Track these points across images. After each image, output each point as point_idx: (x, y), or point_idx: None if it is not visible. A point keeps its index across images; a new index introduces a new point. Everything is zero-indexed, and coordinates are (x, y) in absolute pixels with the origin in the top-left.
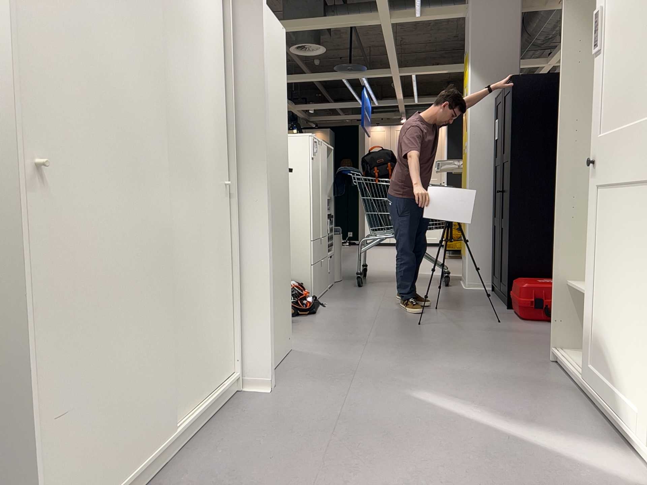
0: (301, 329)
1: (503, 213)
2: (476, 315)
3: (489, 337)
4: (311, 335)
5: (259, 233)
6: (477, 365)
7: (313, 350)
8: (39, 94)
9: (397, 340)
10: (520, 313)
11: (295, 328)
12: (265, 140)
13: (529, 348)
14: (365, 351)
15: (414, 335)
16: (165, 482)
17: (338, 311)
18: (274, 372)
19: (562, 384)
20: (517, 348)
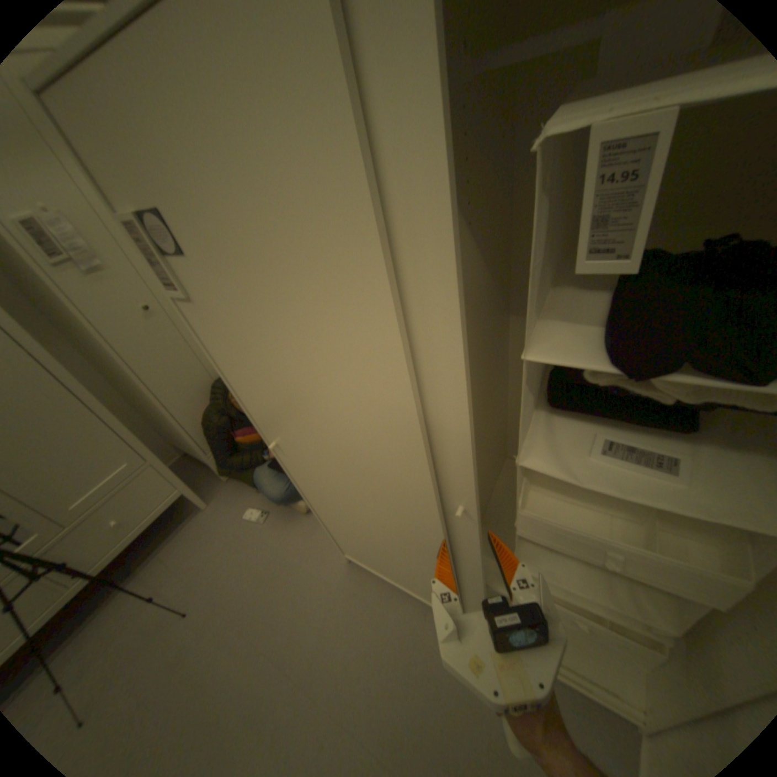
0: None
1: None
2: None
3: None
4: None
5: None
6: None
7: None
8: (255, 411)
9: None
10: None
11: None
12: None
13: None
14: None
15: None
16: (425, 619)
17: None
18: None
19: None
20: None
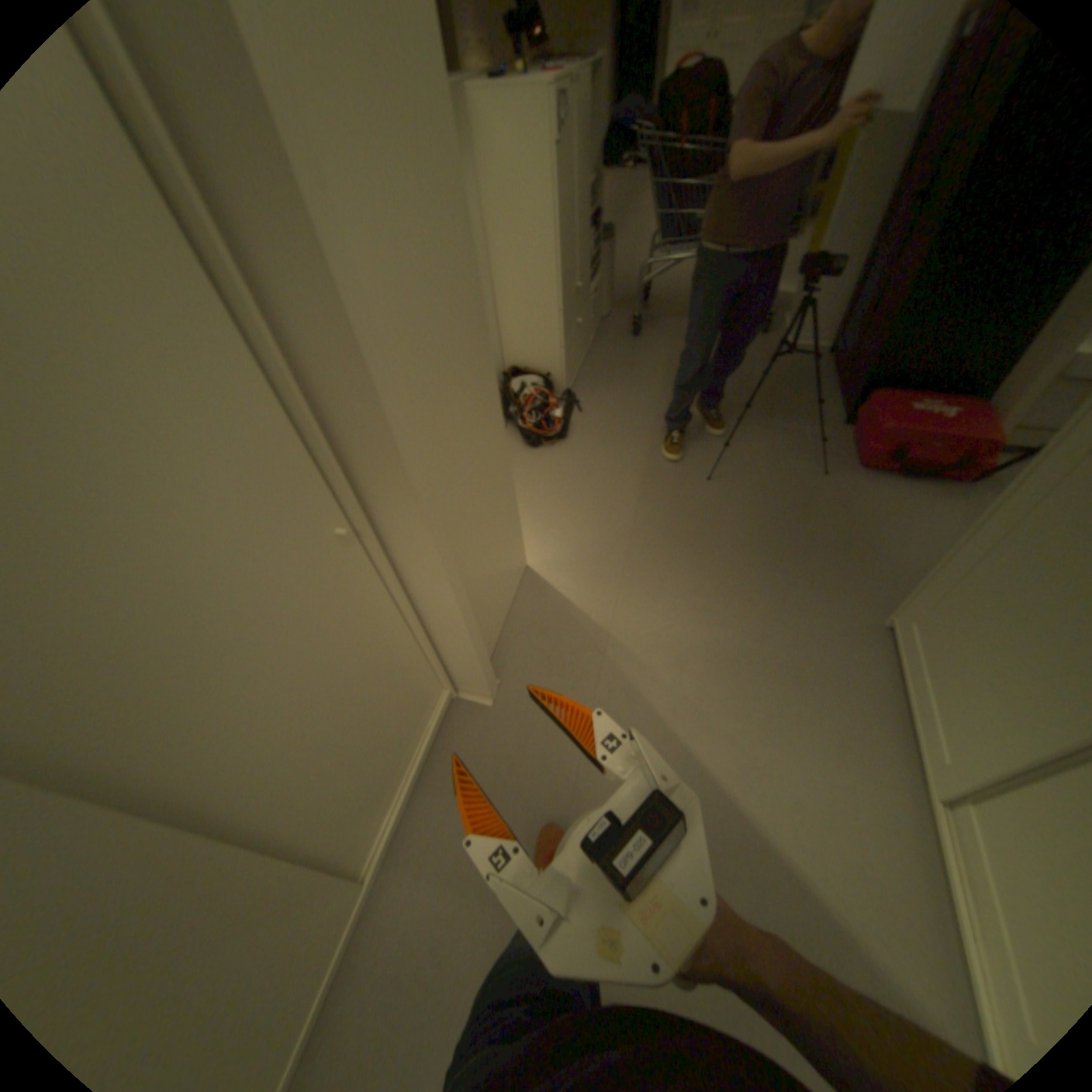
0: (546, 494)
1: (910, 260)
2: (798, 451)
3: (807, 537)
4: (557, 518)
5: (434, 578)
6: (778, 638)
7: (556, 572)
8: None
9: (673, 540)
10: (867, 463)
11: (538, 490)
12: (397, 443)
13: (862, 579)
14: (625, 577)
15: (700, 525)
16: (359, 965)
17: (600, 428)
18: (501, 644)
19: (895, 715)
20: (844, 581)
